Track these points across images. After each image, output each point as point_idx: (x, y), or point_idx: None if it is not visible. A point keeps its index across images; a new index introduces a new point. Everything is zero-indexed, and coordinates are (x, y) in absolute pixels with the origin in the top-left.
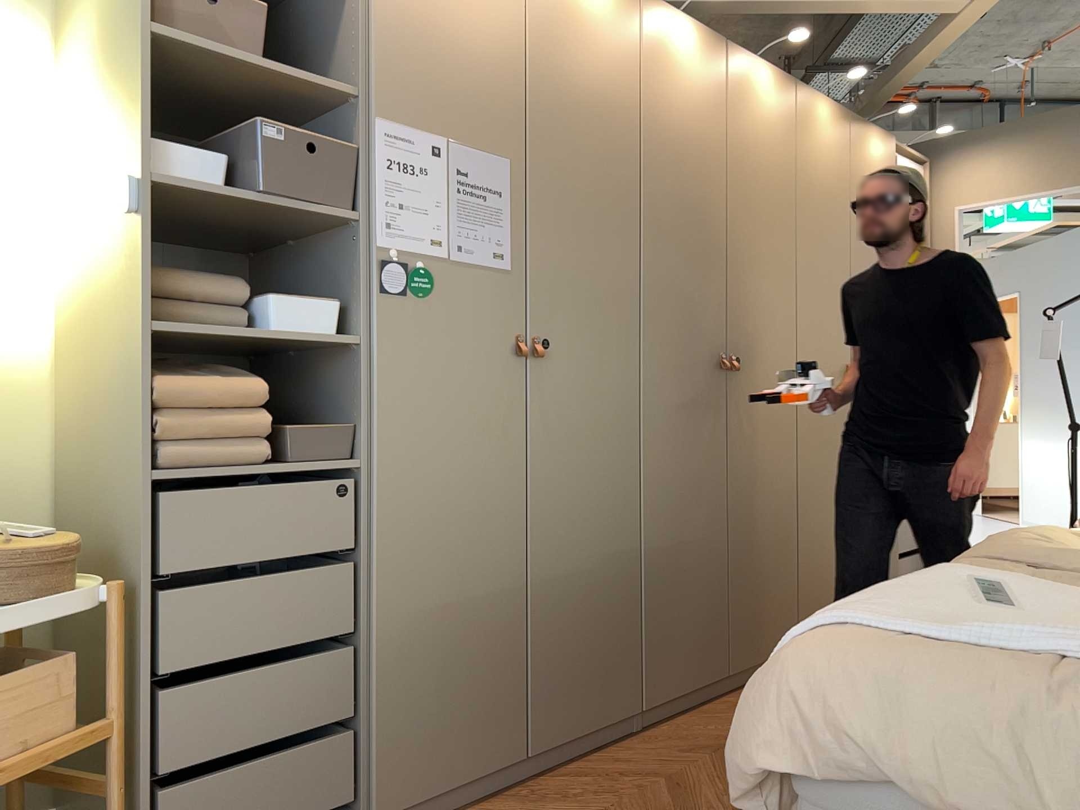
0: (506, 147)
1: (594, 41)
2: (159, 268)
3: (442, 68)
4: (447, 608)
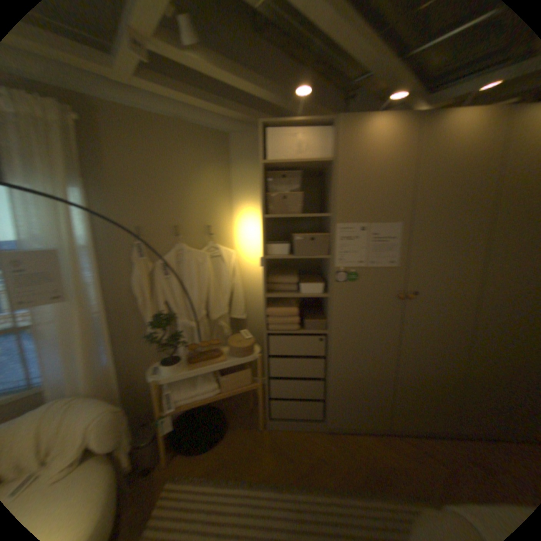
0: (400, 219)
1: (465, 151)
2: (274, 275)
3: (368, 196)
4: (359, 379)
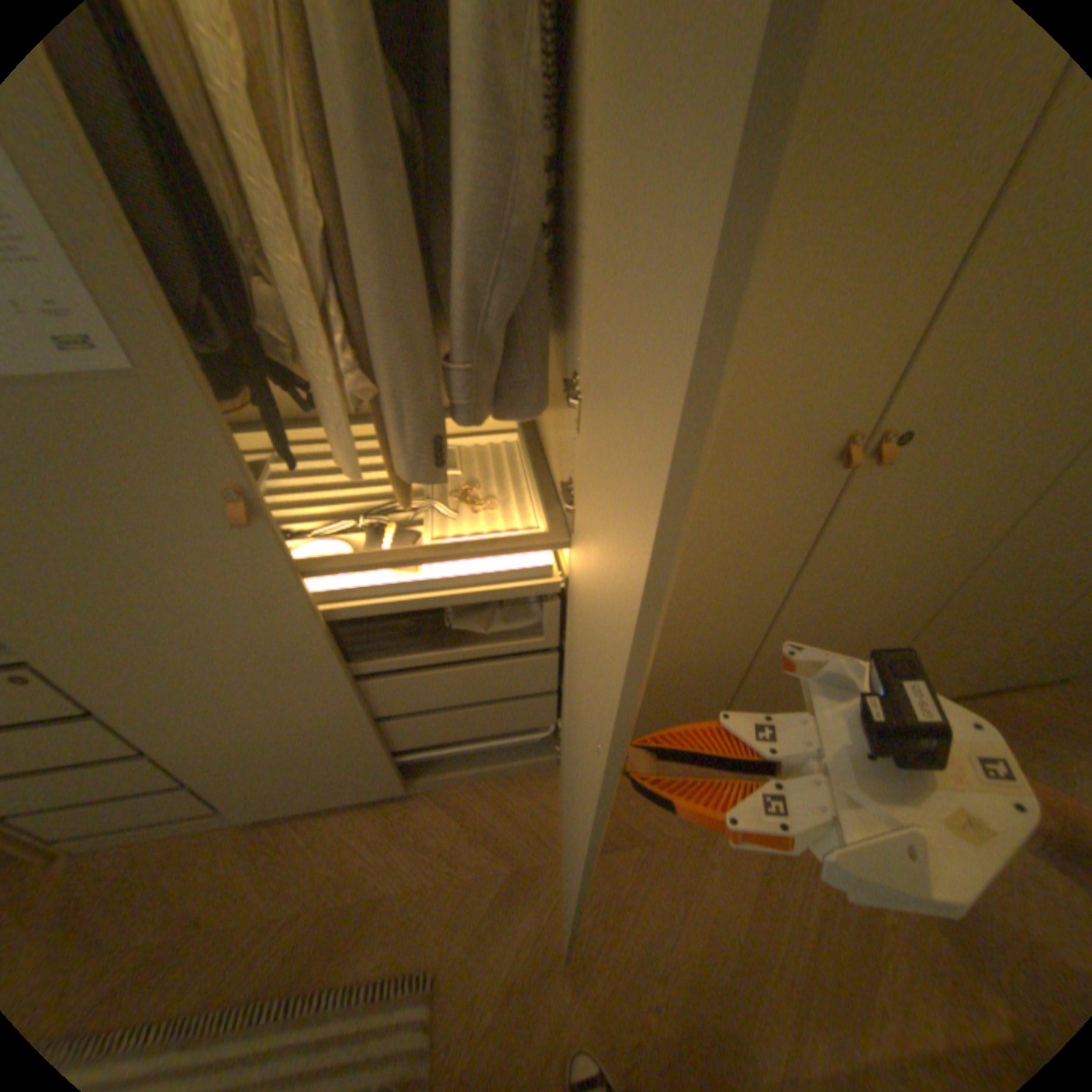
0: None
1: None
2: None
3: None
4: (252, 741)
